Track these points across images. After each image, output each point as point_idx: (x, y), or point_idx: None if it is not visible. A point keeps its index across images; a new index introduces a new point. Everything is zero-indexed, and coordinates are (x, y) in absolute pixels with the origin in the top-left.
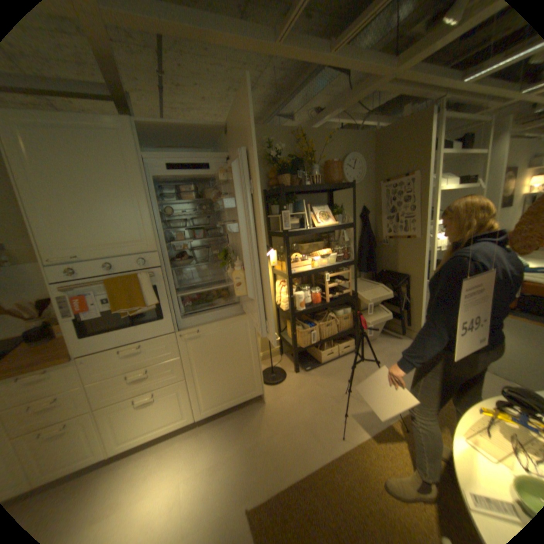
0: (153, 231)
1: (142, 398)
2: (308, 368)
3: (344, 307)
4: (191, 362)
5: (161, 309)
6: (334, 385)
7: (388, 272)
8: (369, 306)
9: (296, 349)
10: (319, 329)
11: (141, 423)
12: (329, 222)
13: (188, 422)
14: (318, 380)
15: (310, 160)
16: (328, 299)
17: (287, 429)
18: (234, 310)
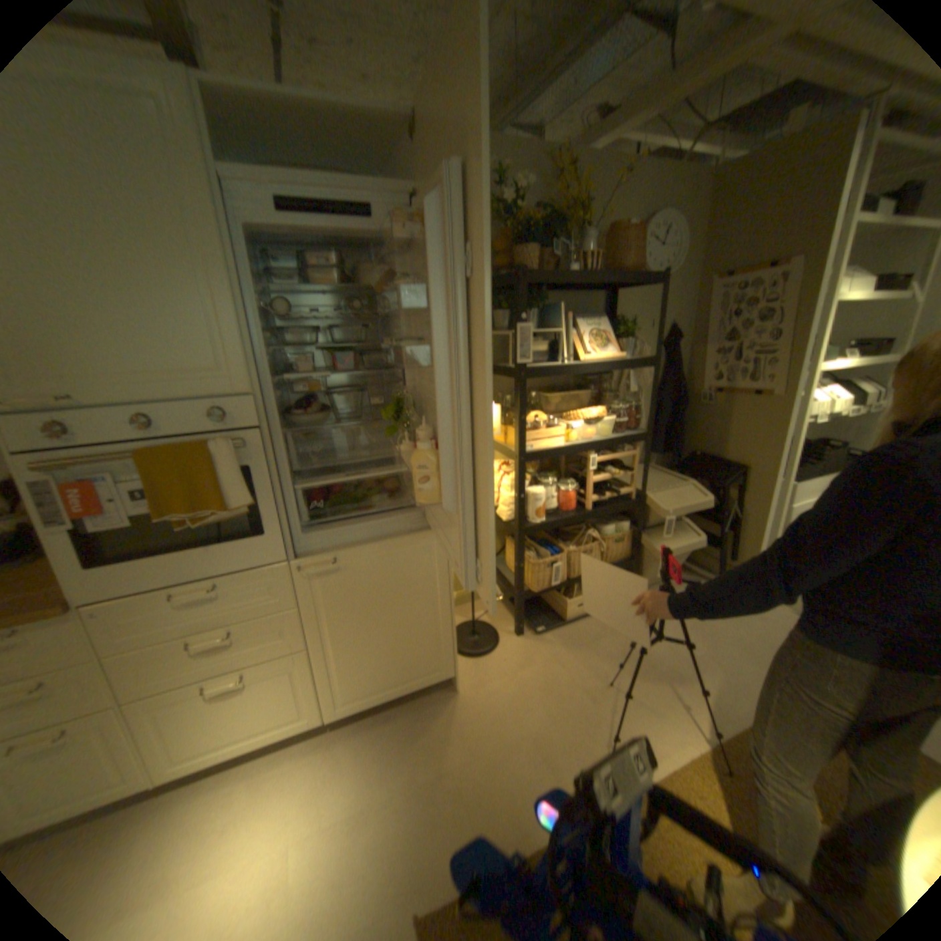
0: (244, 351)
1: (223, 682)
2: (541, 628)
3: (617, 520)
4: (320, 619)
5: (262, 512)
6: (588, 666)
7: (707, 456)
8: (664, 520)
9: (521, 593)
10: (568, 559)
11: (220, 727)
12: (608, 352)
13: (312, 724)
14: (560, 653)
15: (582, 219)
16: (589, 503)
17: (499, 750)
18: (410, 522)
